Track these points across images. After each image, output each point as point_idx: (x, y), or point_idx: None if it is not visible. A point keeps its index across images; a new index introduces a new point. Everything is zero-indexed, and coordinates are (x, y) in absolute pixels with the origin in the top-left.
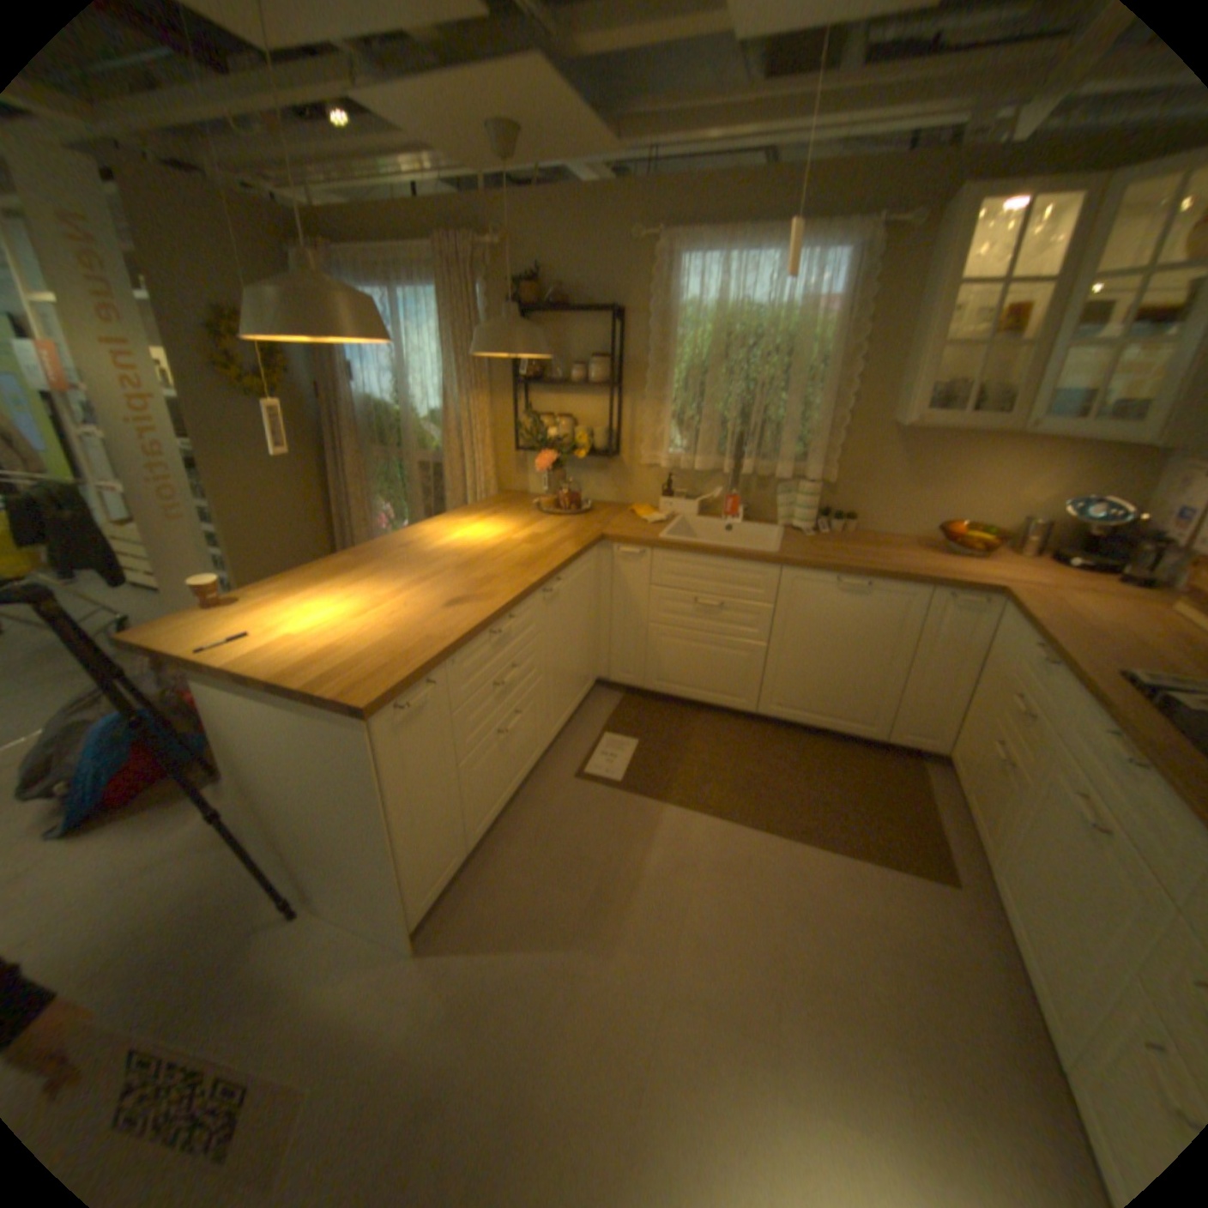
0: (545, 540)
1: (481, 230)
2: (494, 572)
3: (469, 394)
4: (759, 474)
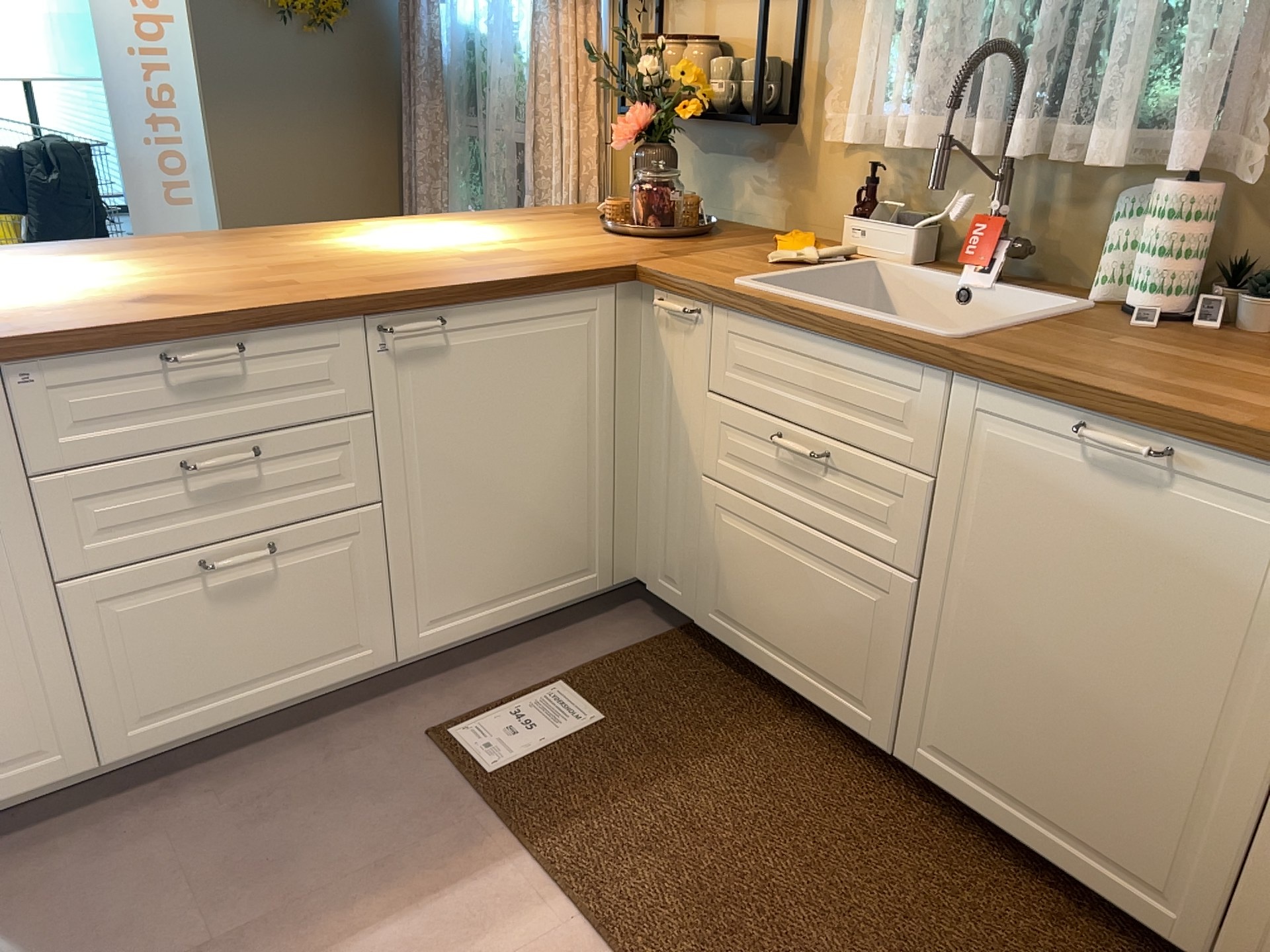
0: (510, 257)
1: None
2: (315, 279)
3: (567, 5)
4: (1053, 159)
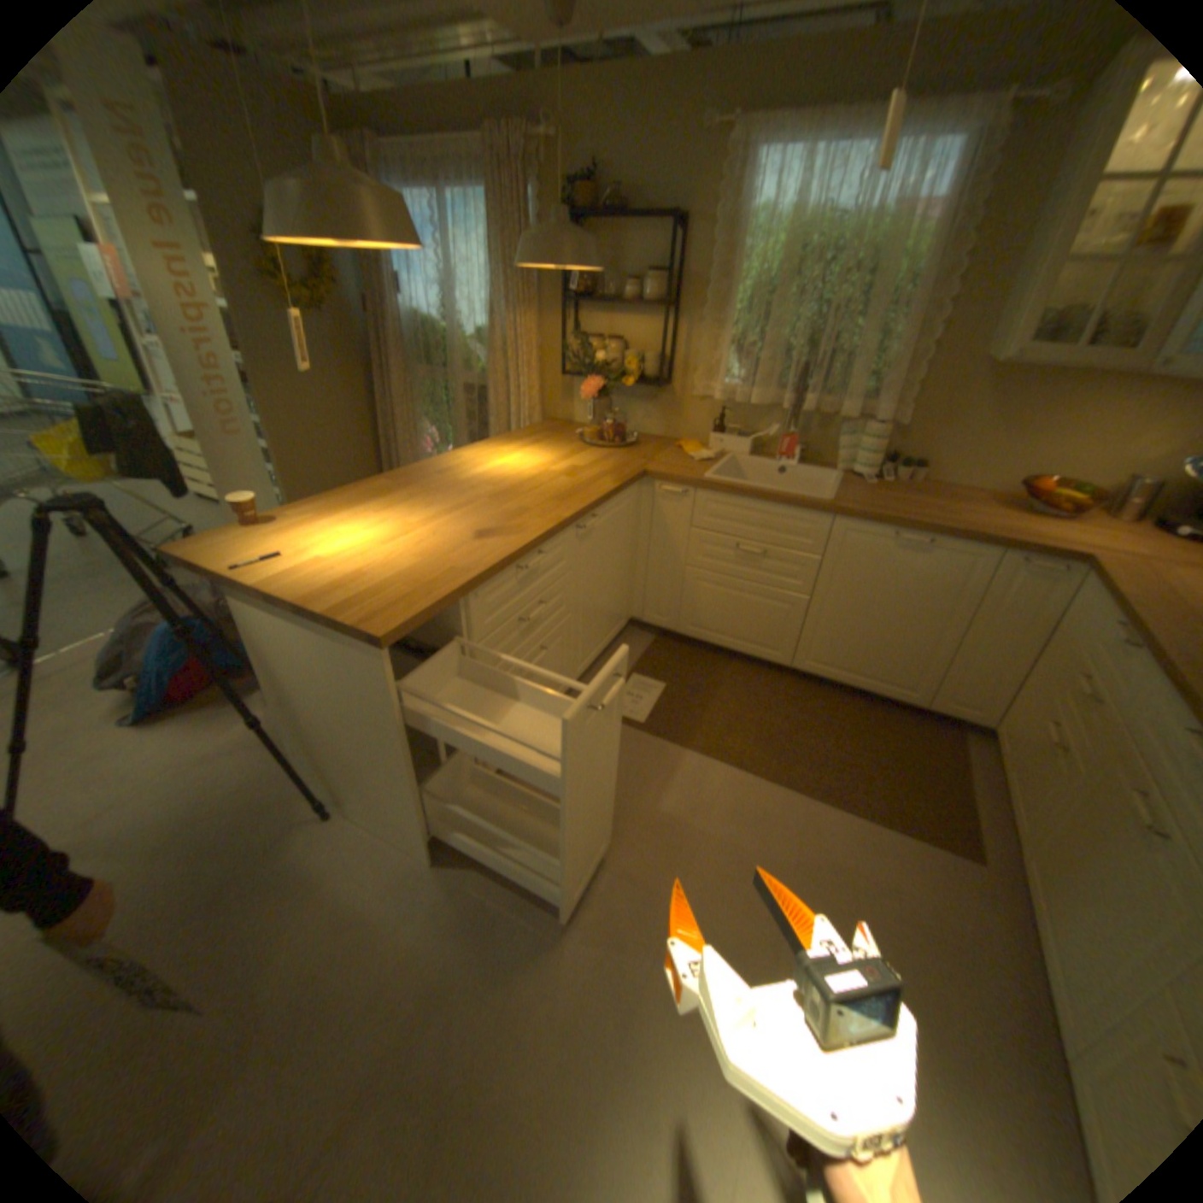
0: (584, 473)
1: (536, 117)
2: (527, 505)
3: (516, 310)
4: (823, 411)
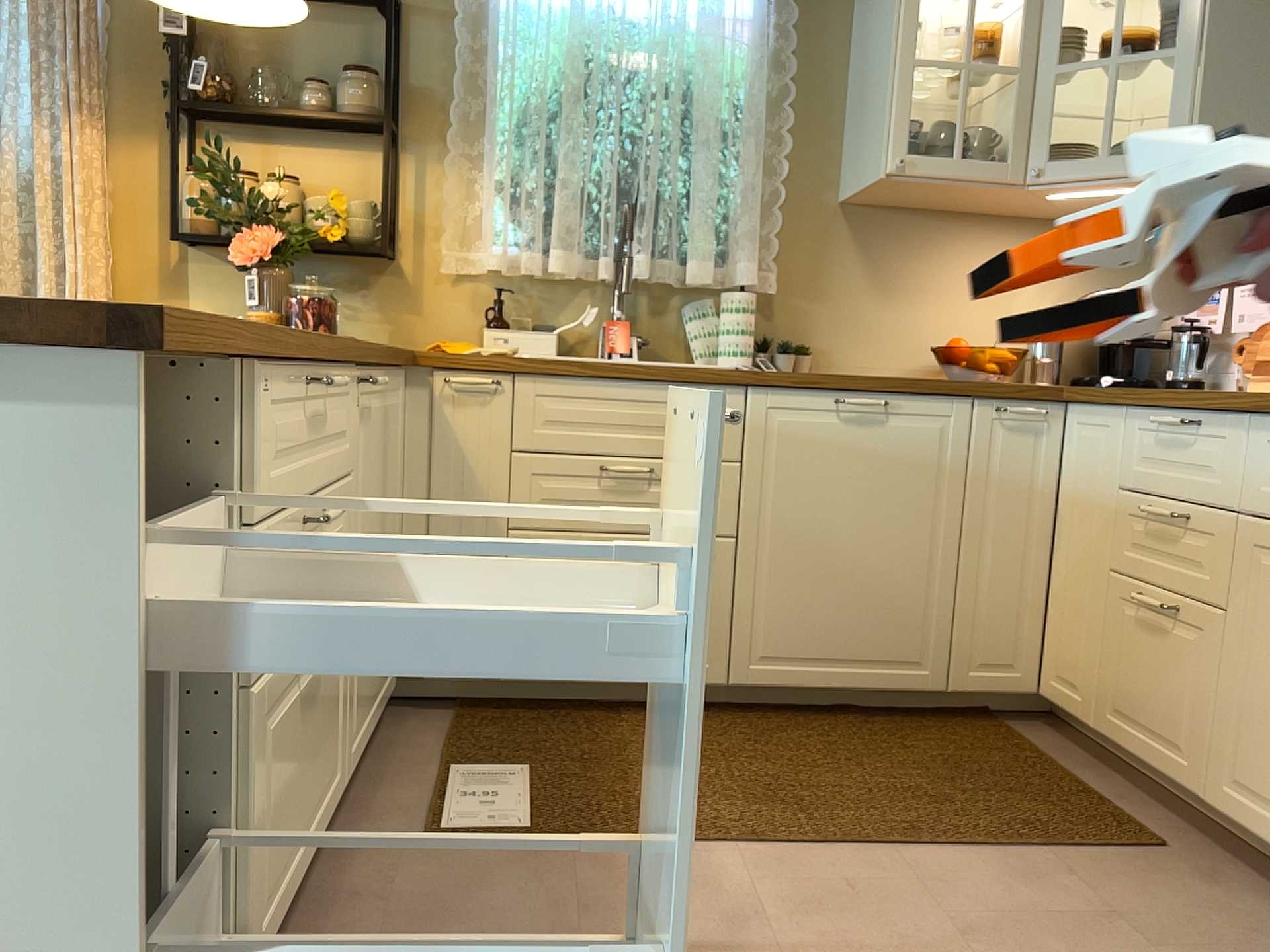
0: None
1: None
2: None
3: (70, 122)
4: (662, 278)
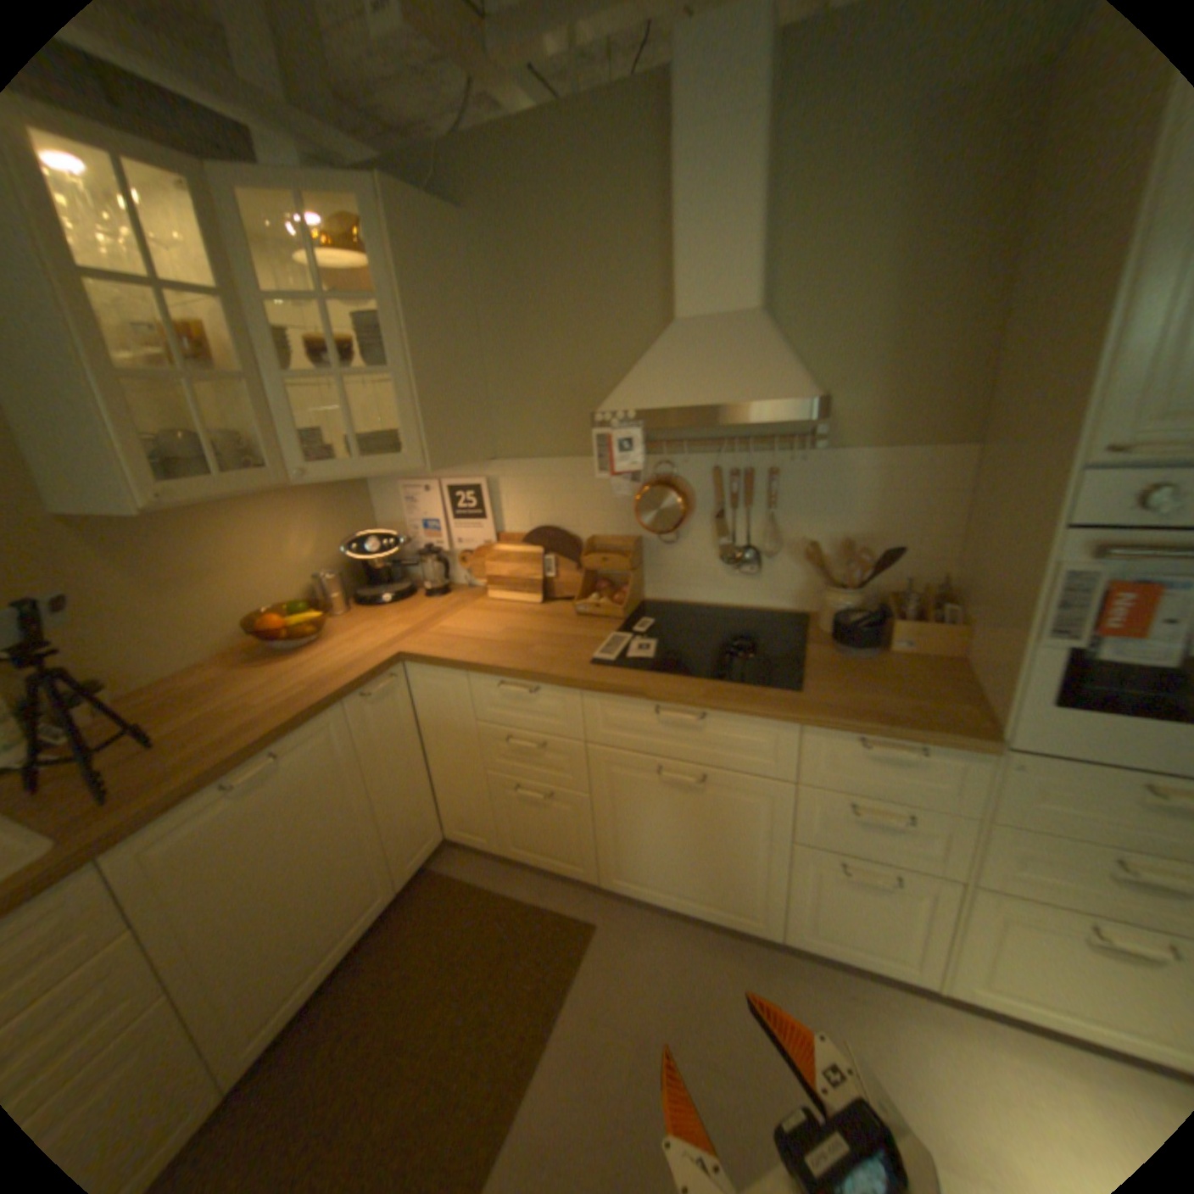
0: None
1: None
2: None
3: None
4: None
